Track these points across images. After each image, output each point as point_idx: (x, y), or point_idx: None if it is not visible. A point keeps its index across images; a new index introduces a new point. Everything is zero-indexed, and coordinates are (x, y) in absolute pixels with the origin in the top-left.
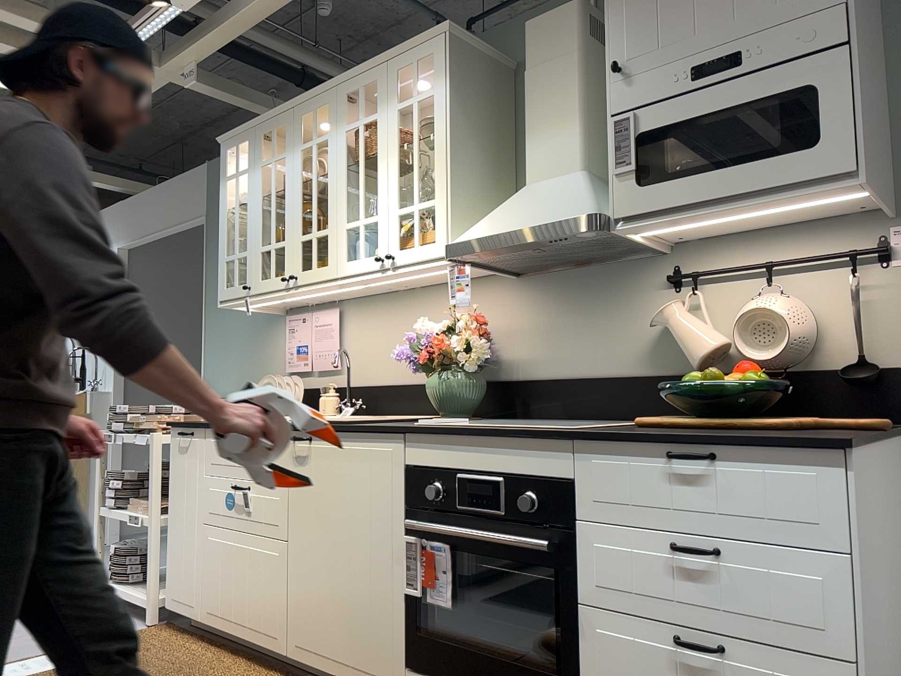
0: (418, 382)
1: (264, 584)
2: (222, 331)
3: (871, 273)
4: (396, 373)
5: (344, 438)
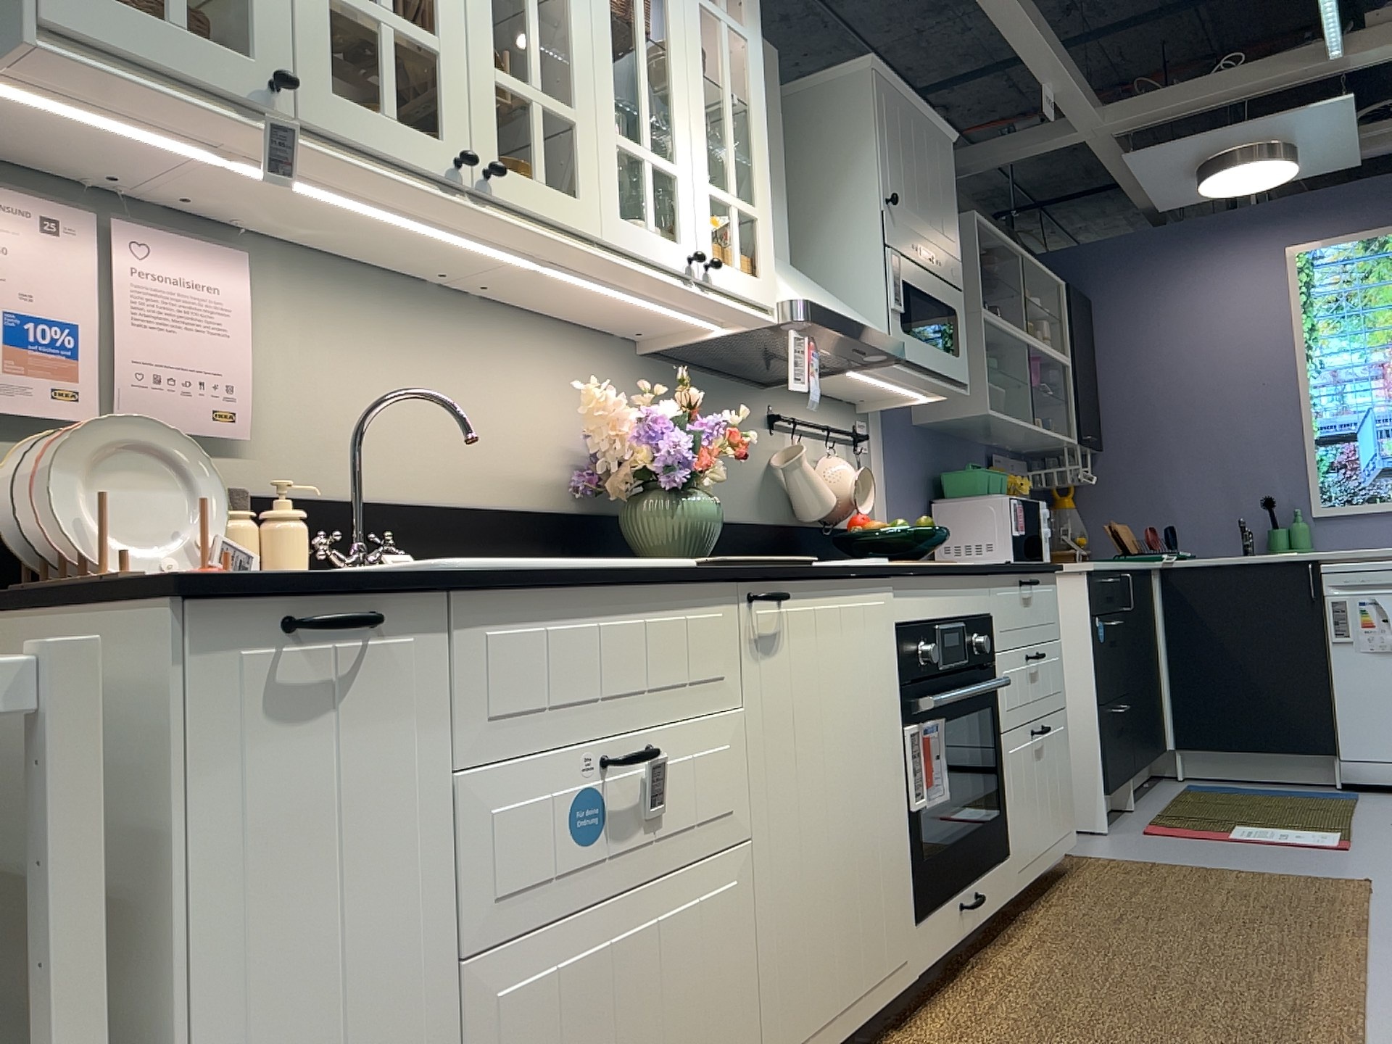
0: (488, 505)
1: (706, 985)
2: None
3: (856, 454)
4: (430, 477)
5: (831, 590)
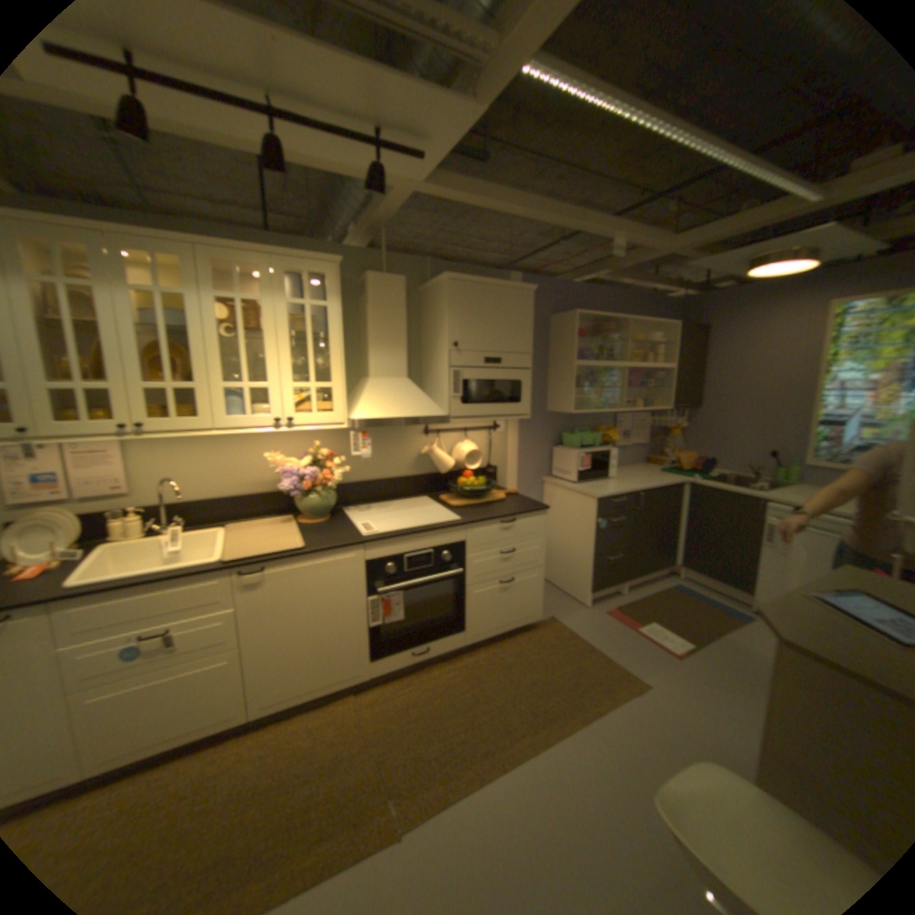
0: (246, 494)
1: (210, 691)
2: None
3: (492, 434)
4: (217, 489)
5: (308, 558)
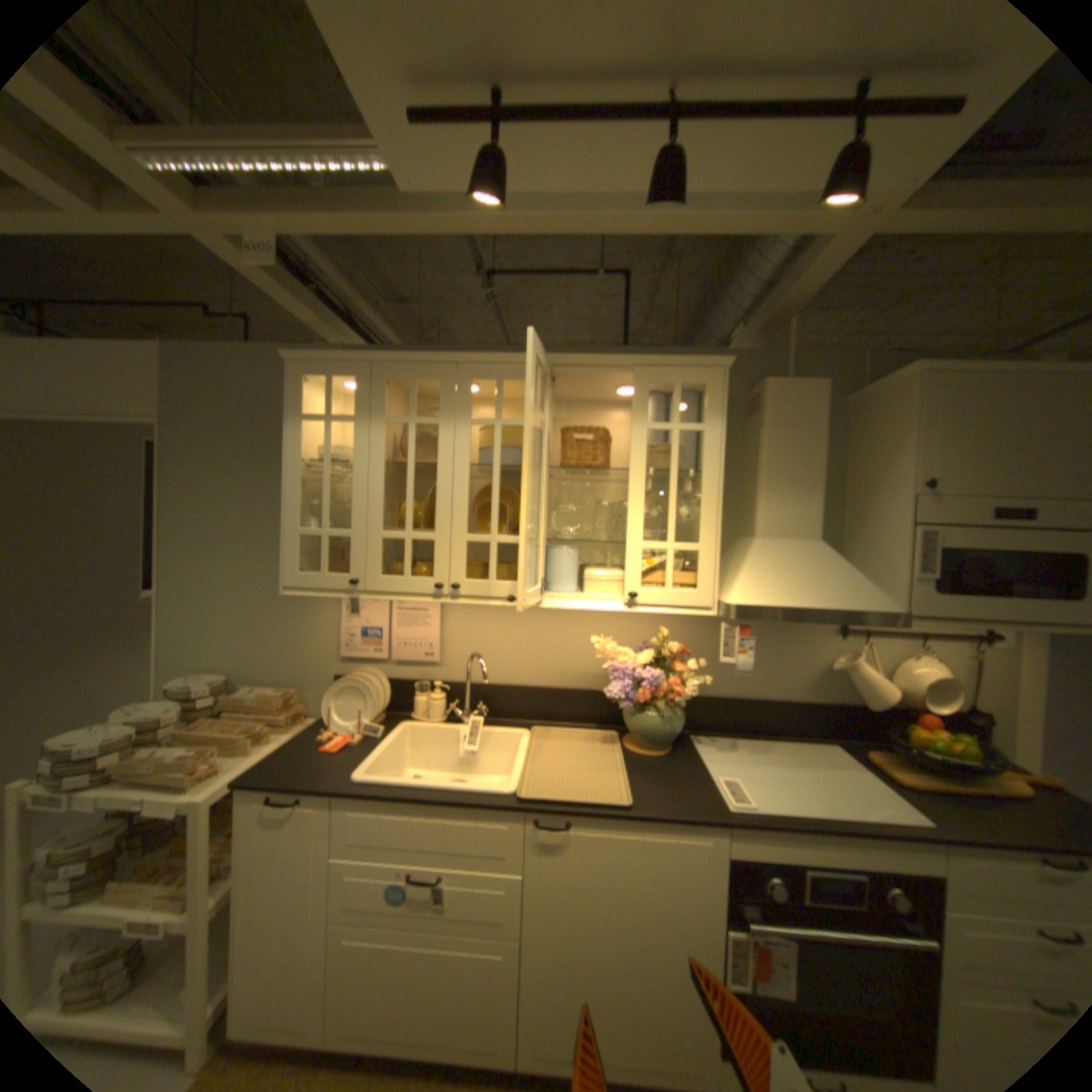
0: (559, 687)
1: (471, 995)
2: (199, 588)
3: (984, 651)
4: (527, 674)
5: (633, 828)
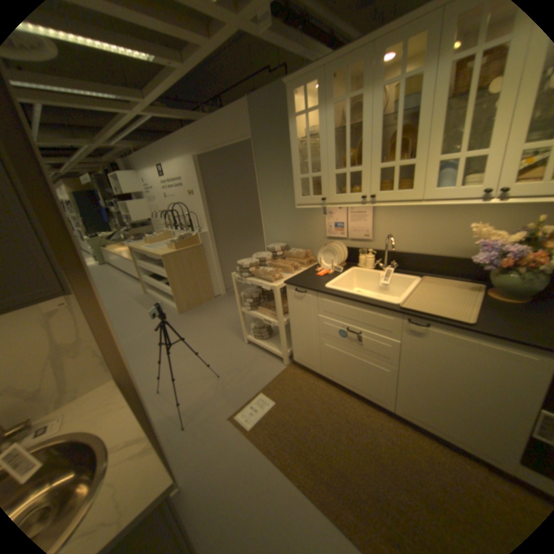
0: (446, 255)
1: (375, 379)
2: (273, 208)
3: None
4: (424, 247)
5: (473, 336)
